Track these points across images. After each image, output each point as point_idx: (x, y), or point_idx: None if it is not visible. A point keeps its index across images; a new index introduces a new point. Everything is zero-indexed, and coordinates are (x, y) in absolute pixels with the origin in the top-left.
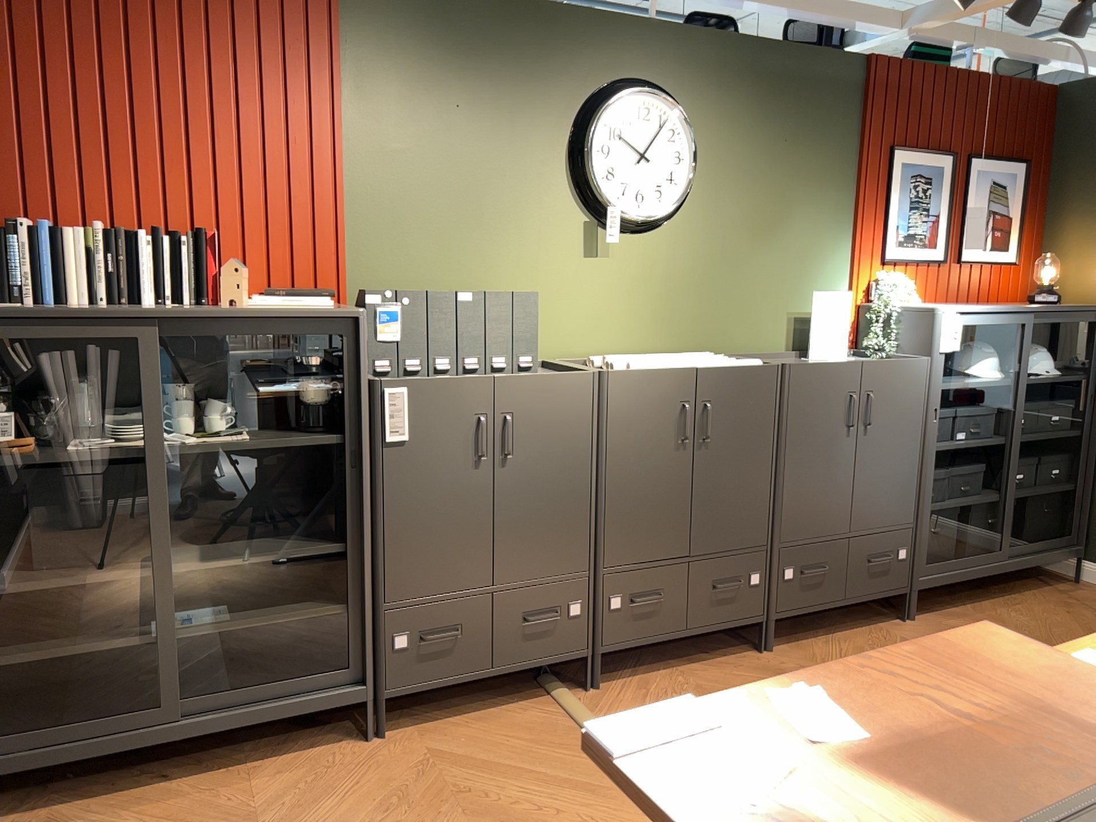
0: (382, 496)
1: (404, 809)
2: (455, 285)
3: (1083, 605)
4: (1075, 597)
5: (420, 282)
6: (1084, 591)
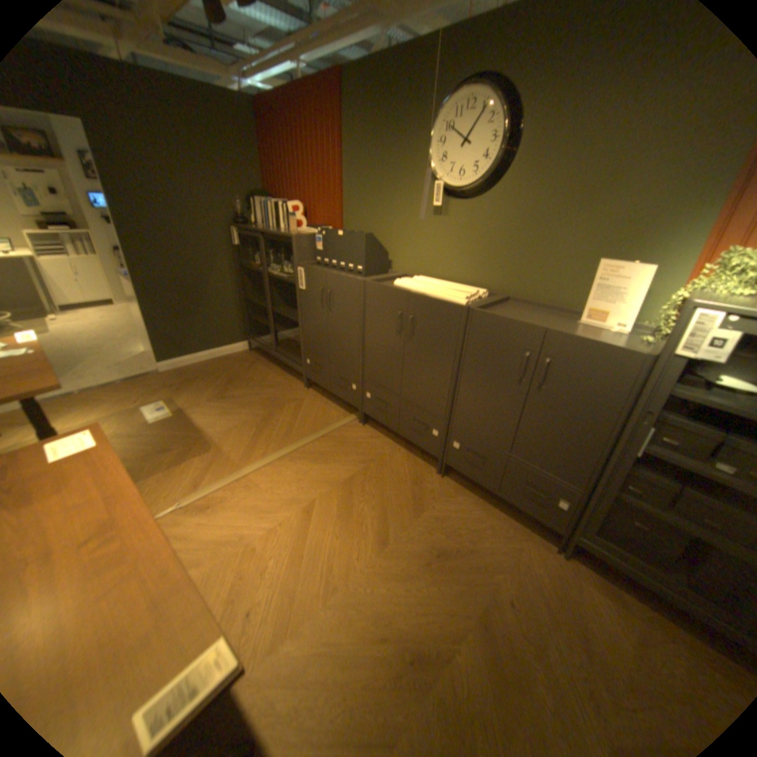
0: (302, 308)
1: (271, 401)
2: (375, 228)
3: None
4: None
5: (364, 226)
6: None
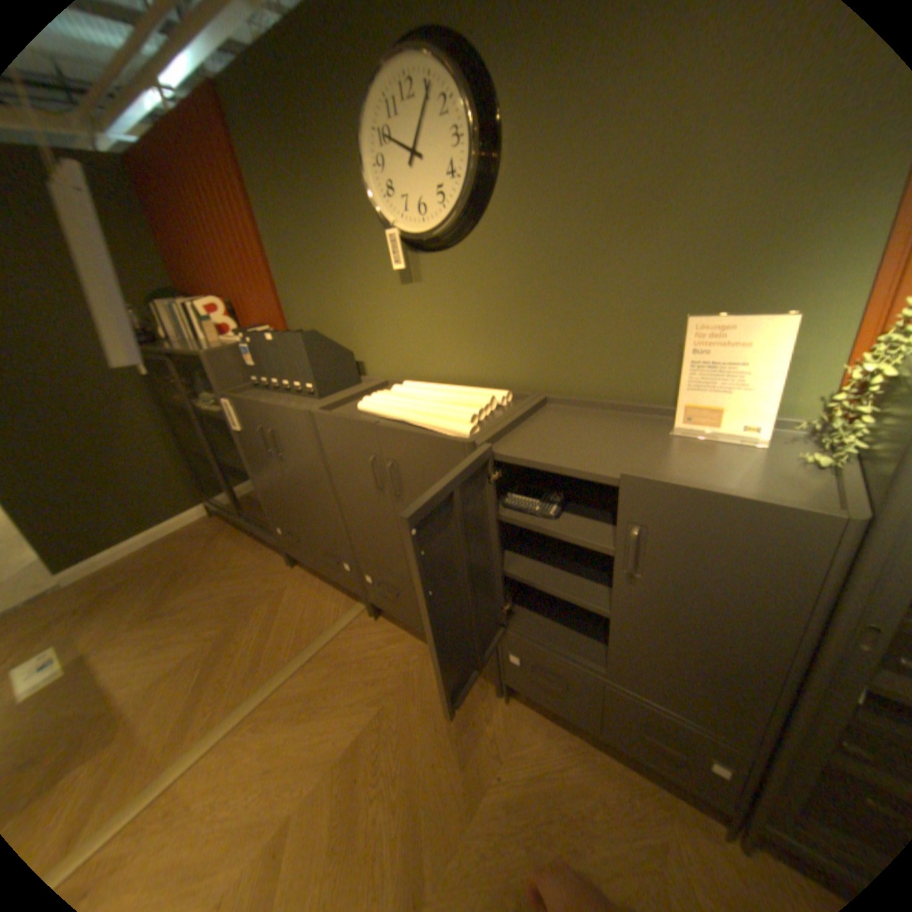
0: (245, 458)
1: (231, 607)
2: (327, 317)
3: None
4: None
5: (312, 317)
6: None
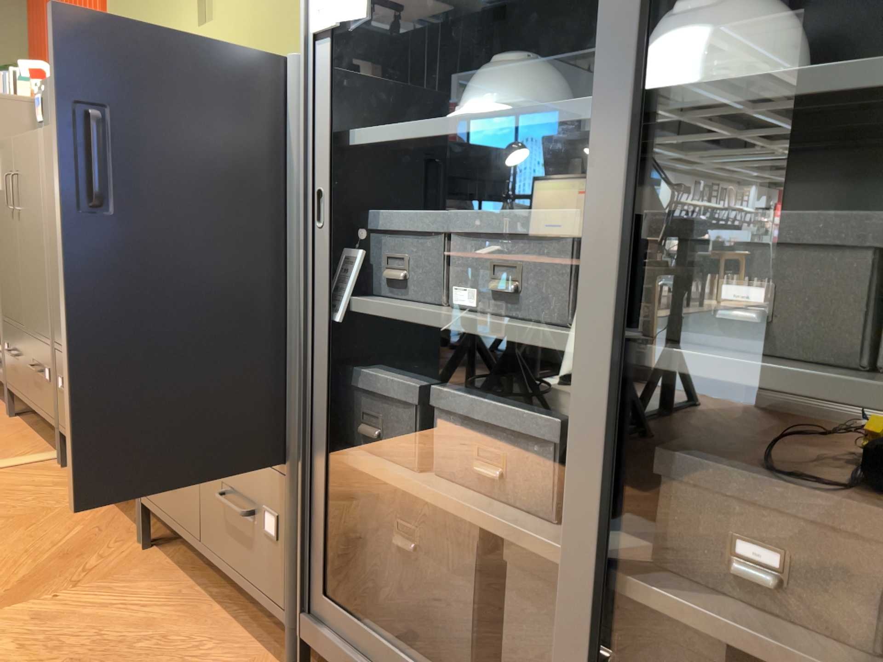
0: None
1: None
2: None
3: None
4: None
5: None
6: None
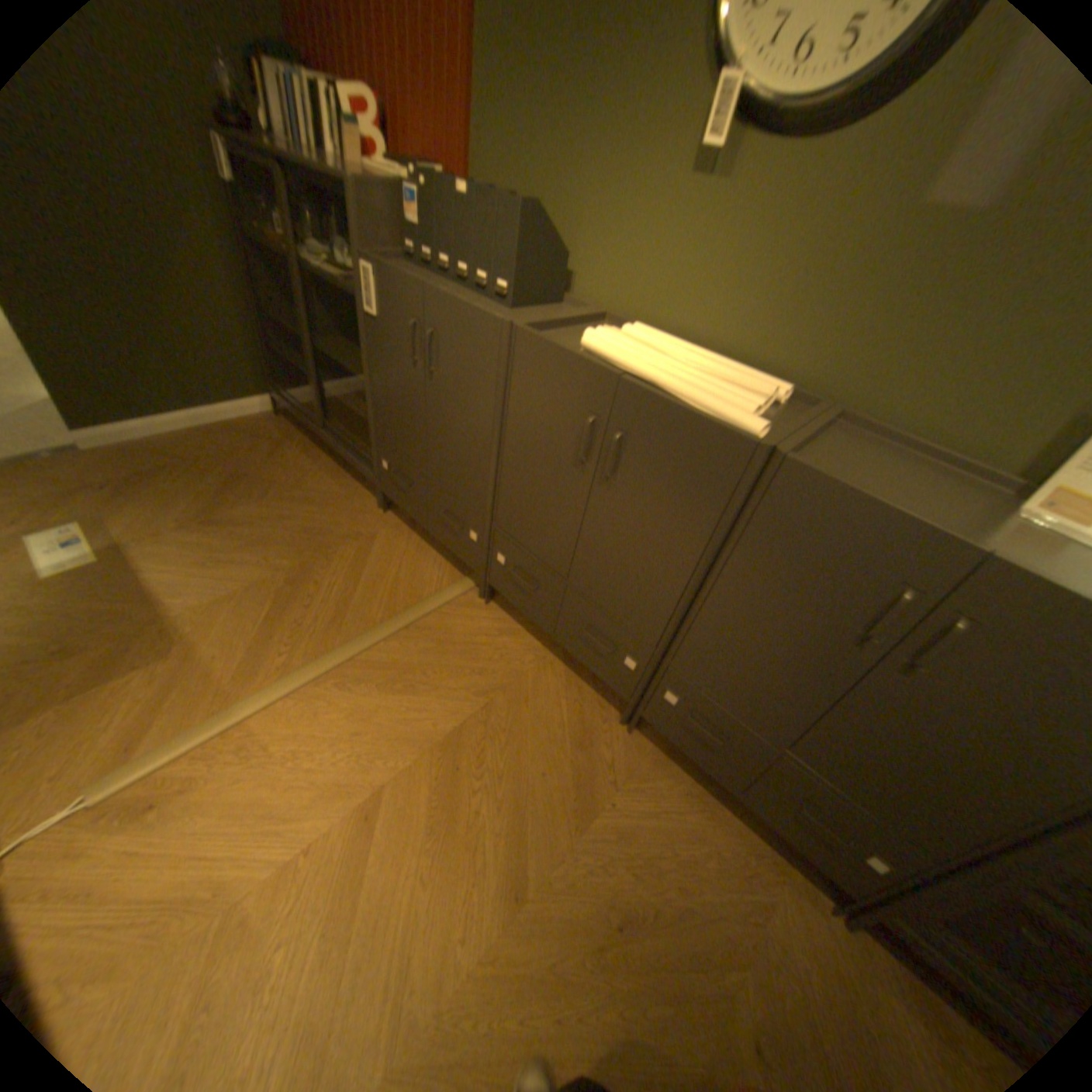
0: (370, 356)
1: (309, 538)
2: (544, 185)
3: None
4: None
5: (518, 176)
6: None
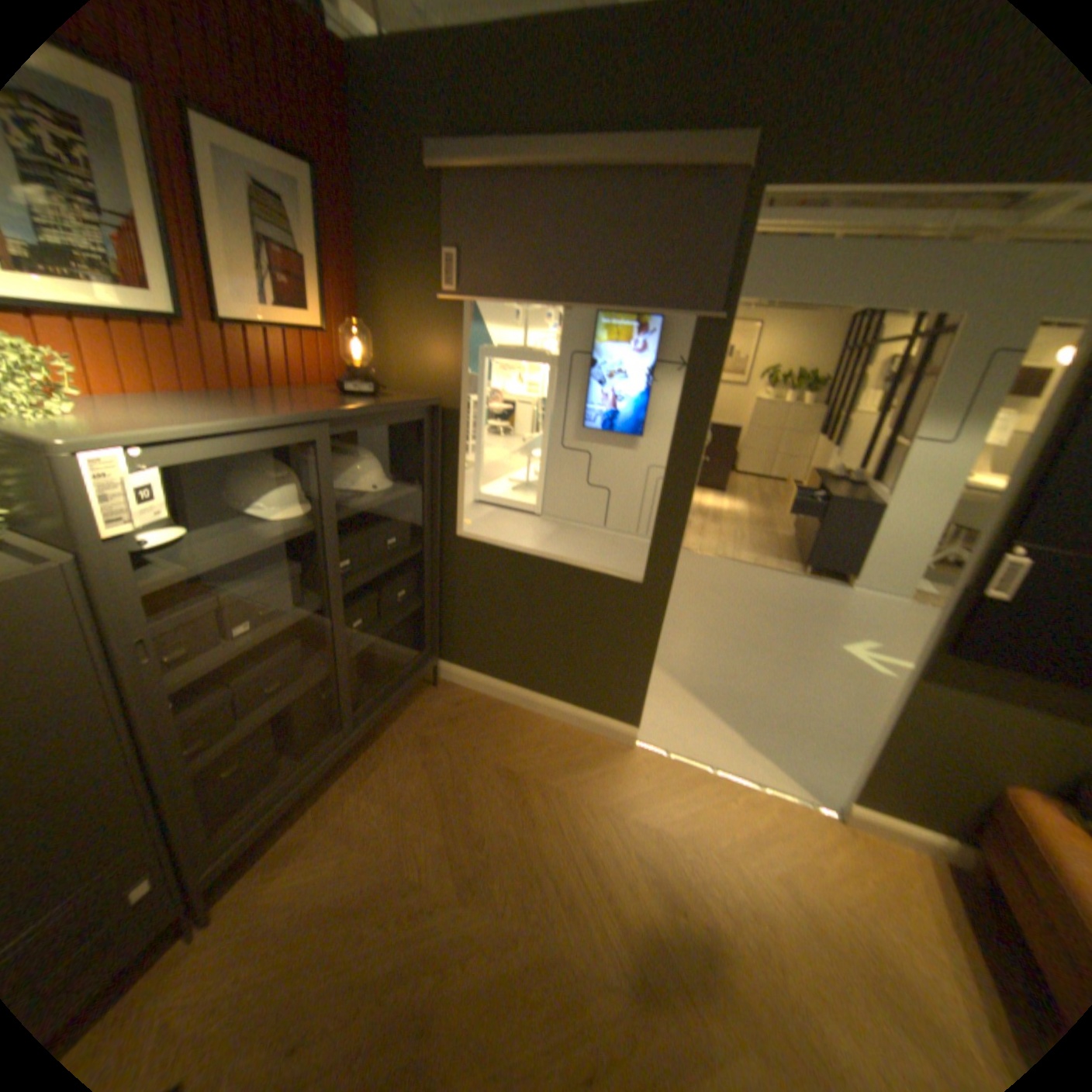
0: None
1: None
2: None
3: (439, 734)
4: (432, 717)
5: None
6: (440, 701)
